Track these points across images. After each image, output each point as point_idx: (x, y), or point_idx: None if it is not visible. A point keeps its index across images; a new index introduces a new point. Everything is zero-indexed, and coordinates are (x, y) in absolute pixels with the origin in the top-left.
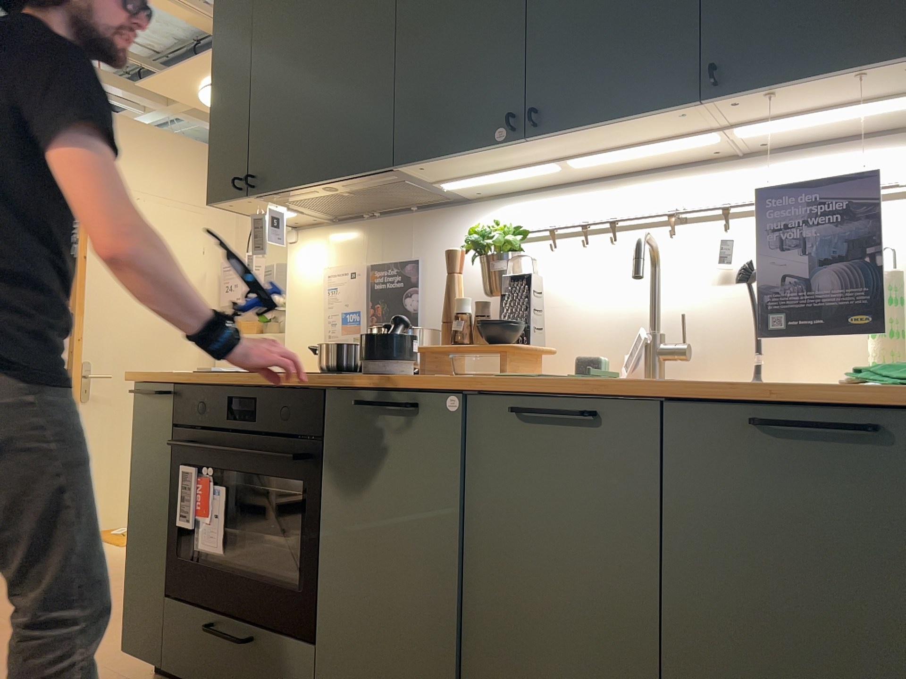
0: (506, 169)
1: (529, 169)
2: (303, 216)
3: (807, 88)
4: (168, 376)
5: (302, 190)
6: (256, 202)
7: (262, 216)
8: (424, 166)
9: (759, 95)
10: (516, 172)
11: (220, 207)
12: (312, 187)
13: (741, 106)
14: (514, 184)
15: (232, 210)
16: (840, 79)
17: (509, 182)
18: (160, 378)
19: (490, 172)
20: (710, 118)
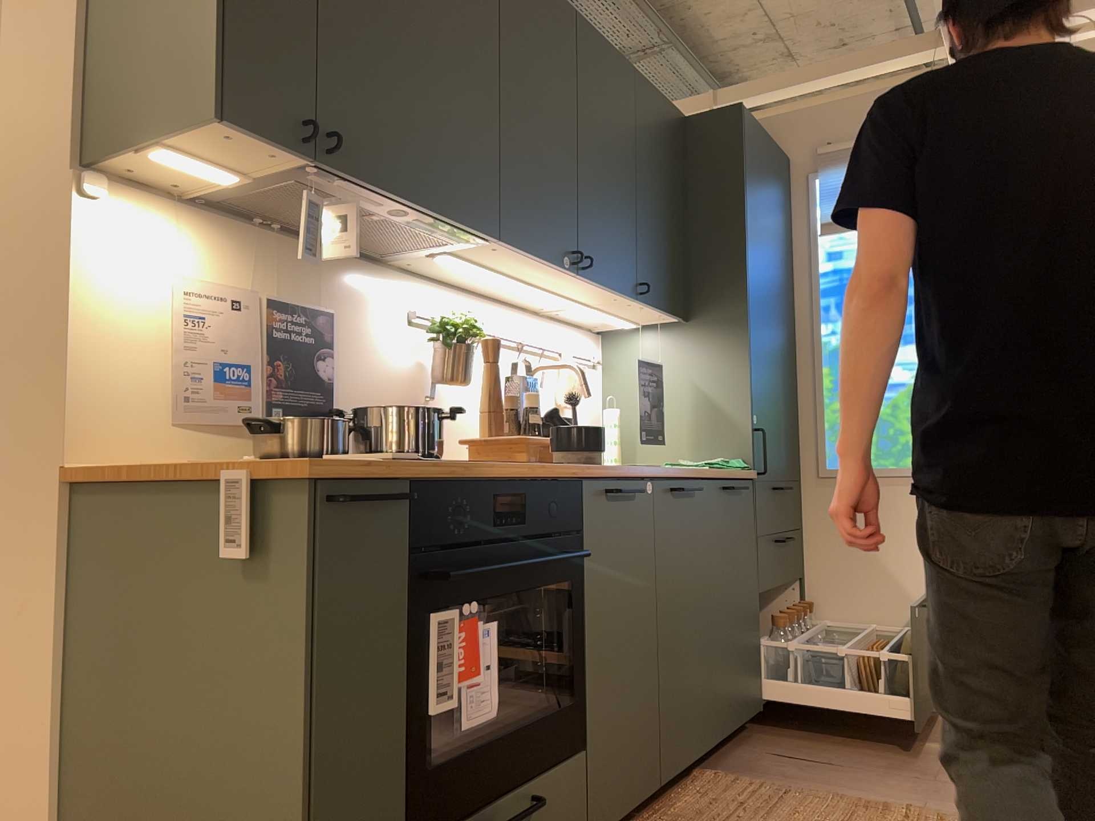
0: (501, 271)
1: (509, 278)
2: (209, 182)
3: (650, 310)
4: (412, 469)
5: (385, 197)
6: (277, 159)
7: (319, 200)
8: (501, 248)
9: (645, 305)
10: (498, 275)
11: (213, 128)
12: (401, 203)
13: (629, 304)
14: (441, 270)
15: (198, 135)
16: (660, 312)
17: (449, 269)
18: (389, 472)
19: (491, 267)
20: (613, 302)
